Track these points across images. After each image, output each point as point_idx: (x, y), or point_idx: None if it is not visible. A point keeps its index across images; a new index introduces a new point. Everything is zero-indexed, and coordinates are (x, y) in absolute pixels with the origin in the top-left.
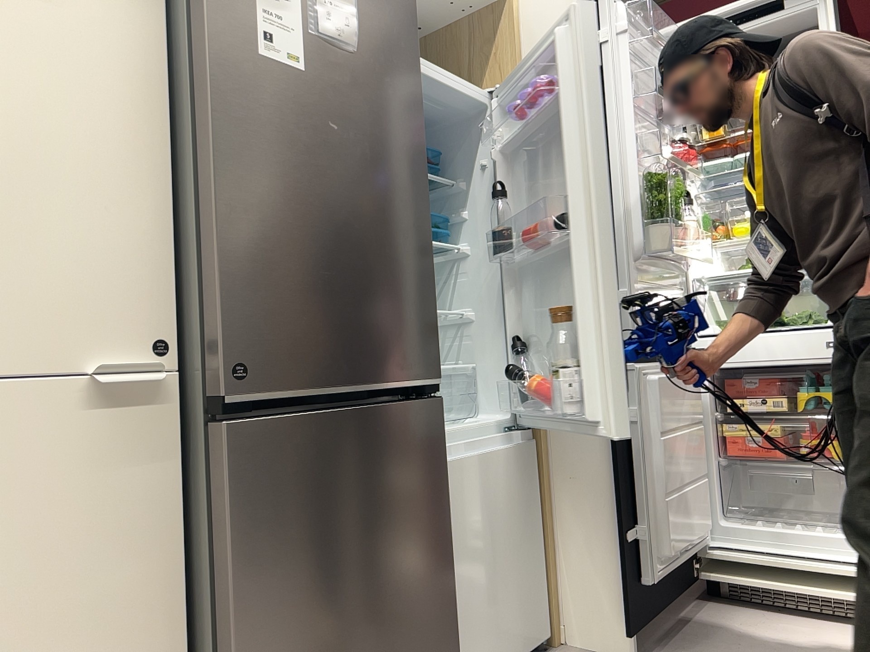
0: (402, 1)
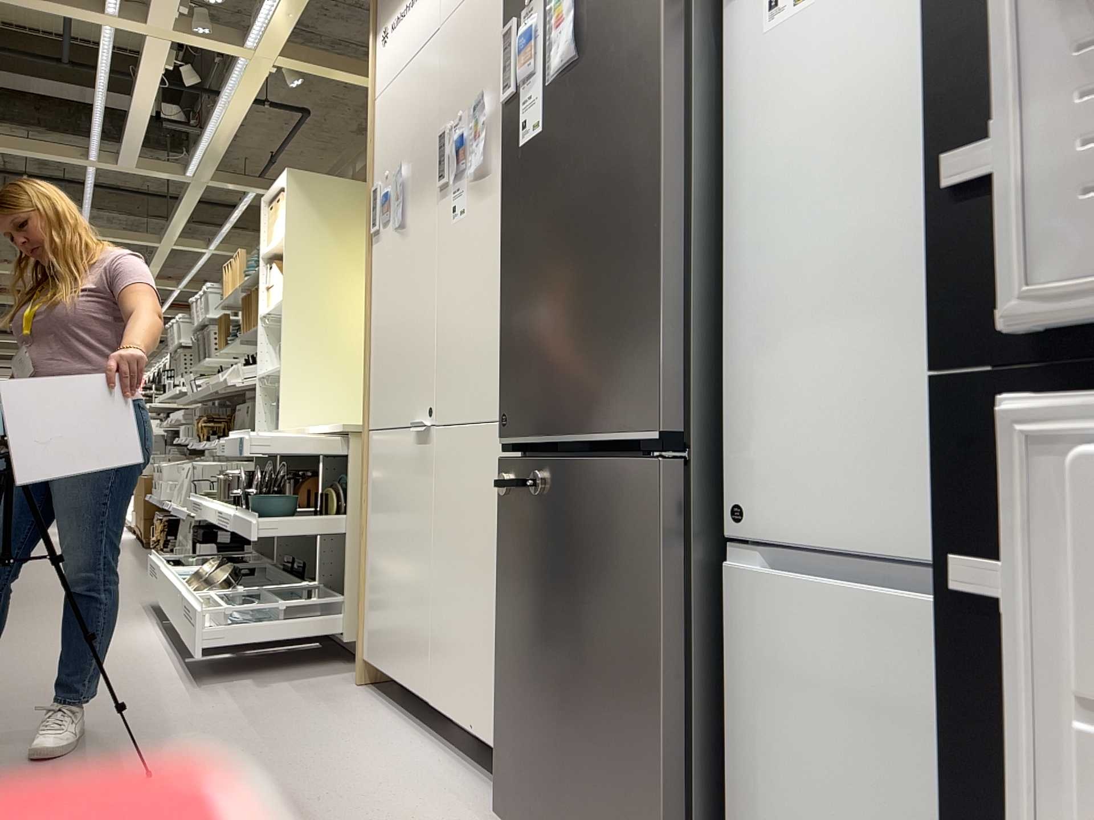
0: None
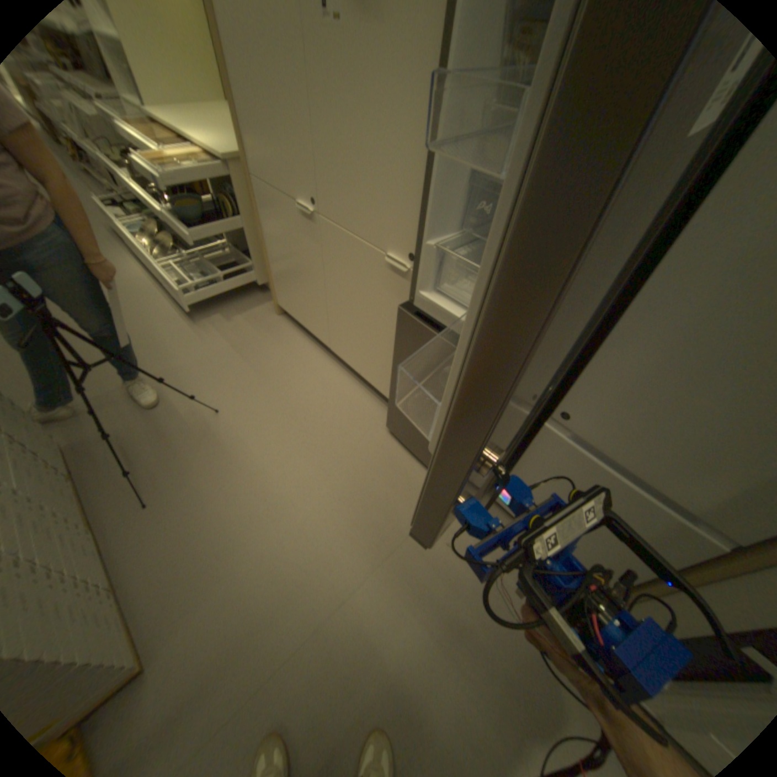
0: None
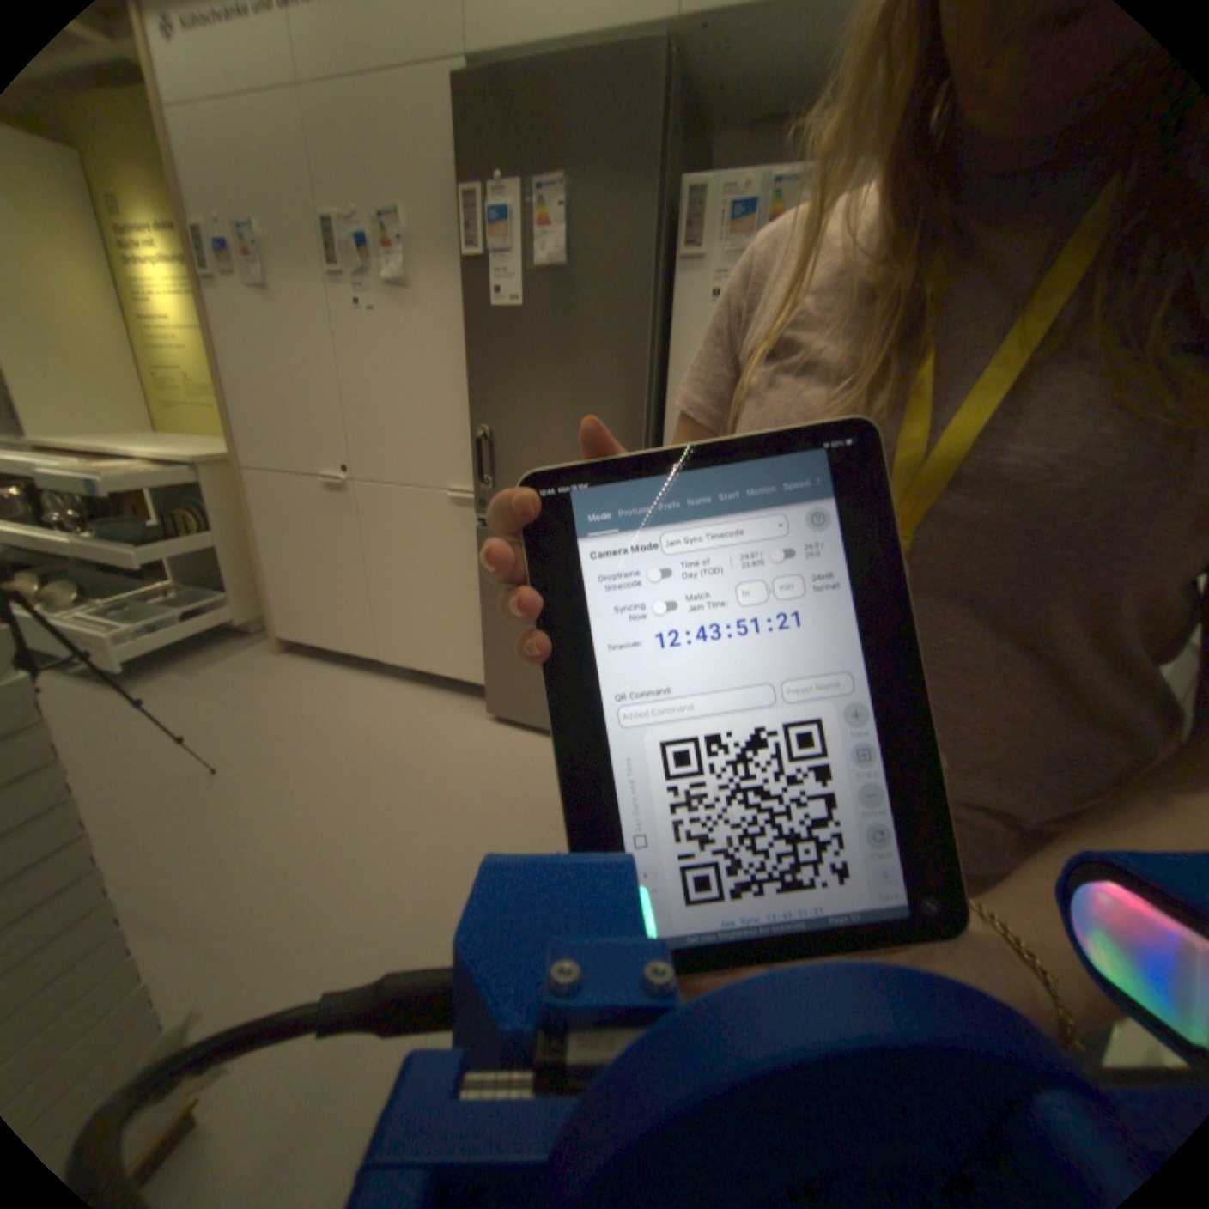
0: (634, 176)
